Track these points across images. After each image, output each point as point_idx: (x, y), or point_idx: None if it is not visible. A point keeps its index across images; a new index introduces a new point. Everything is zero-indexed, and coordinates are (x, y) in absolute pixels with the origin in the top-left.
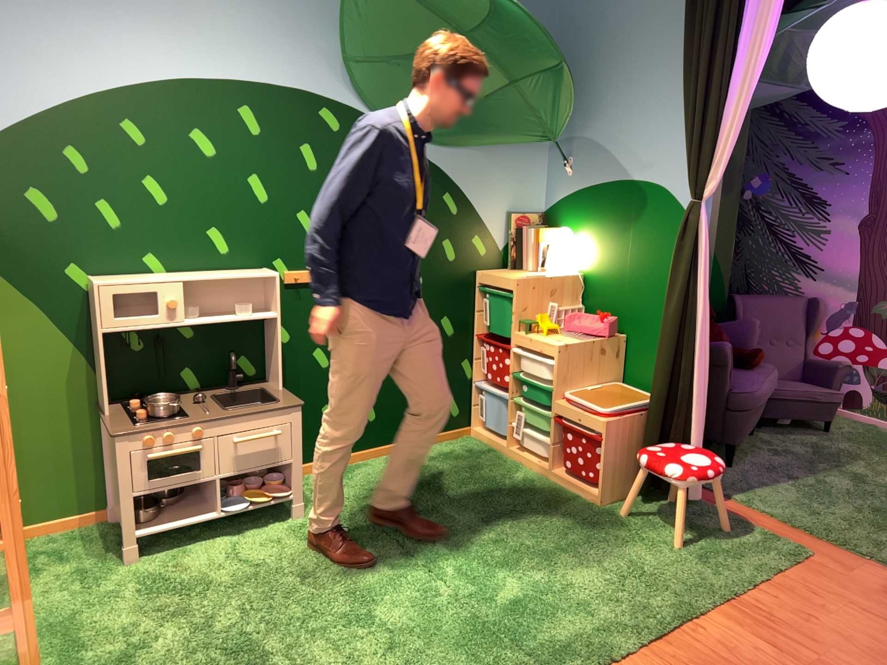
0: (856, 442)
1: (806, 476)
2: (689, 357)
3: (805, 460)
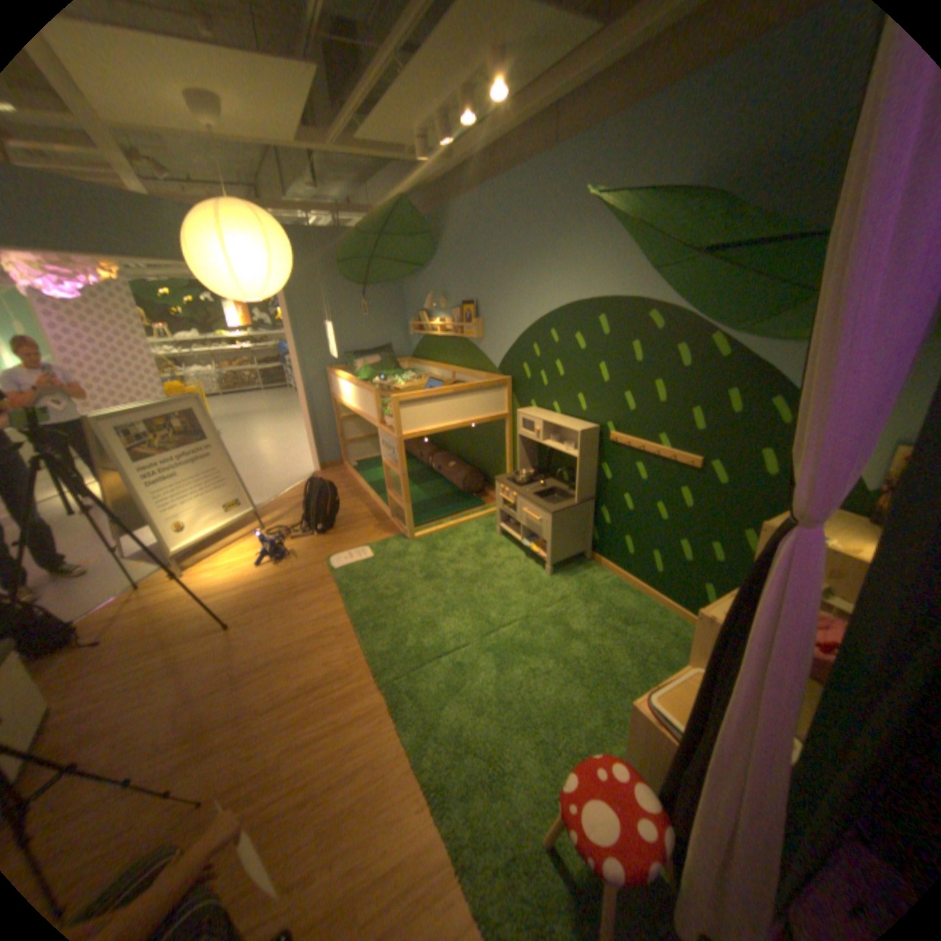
0: None
1: None
2: (710, 755)
3: None
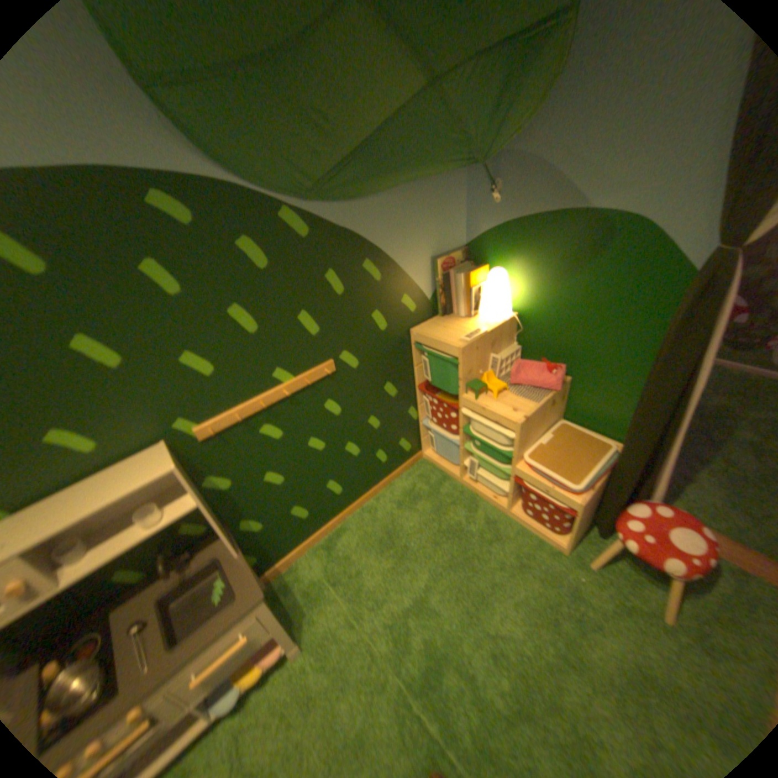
0: (724, 395)
1: (713, 457)
2: (674, 429)
3: (700, 432)
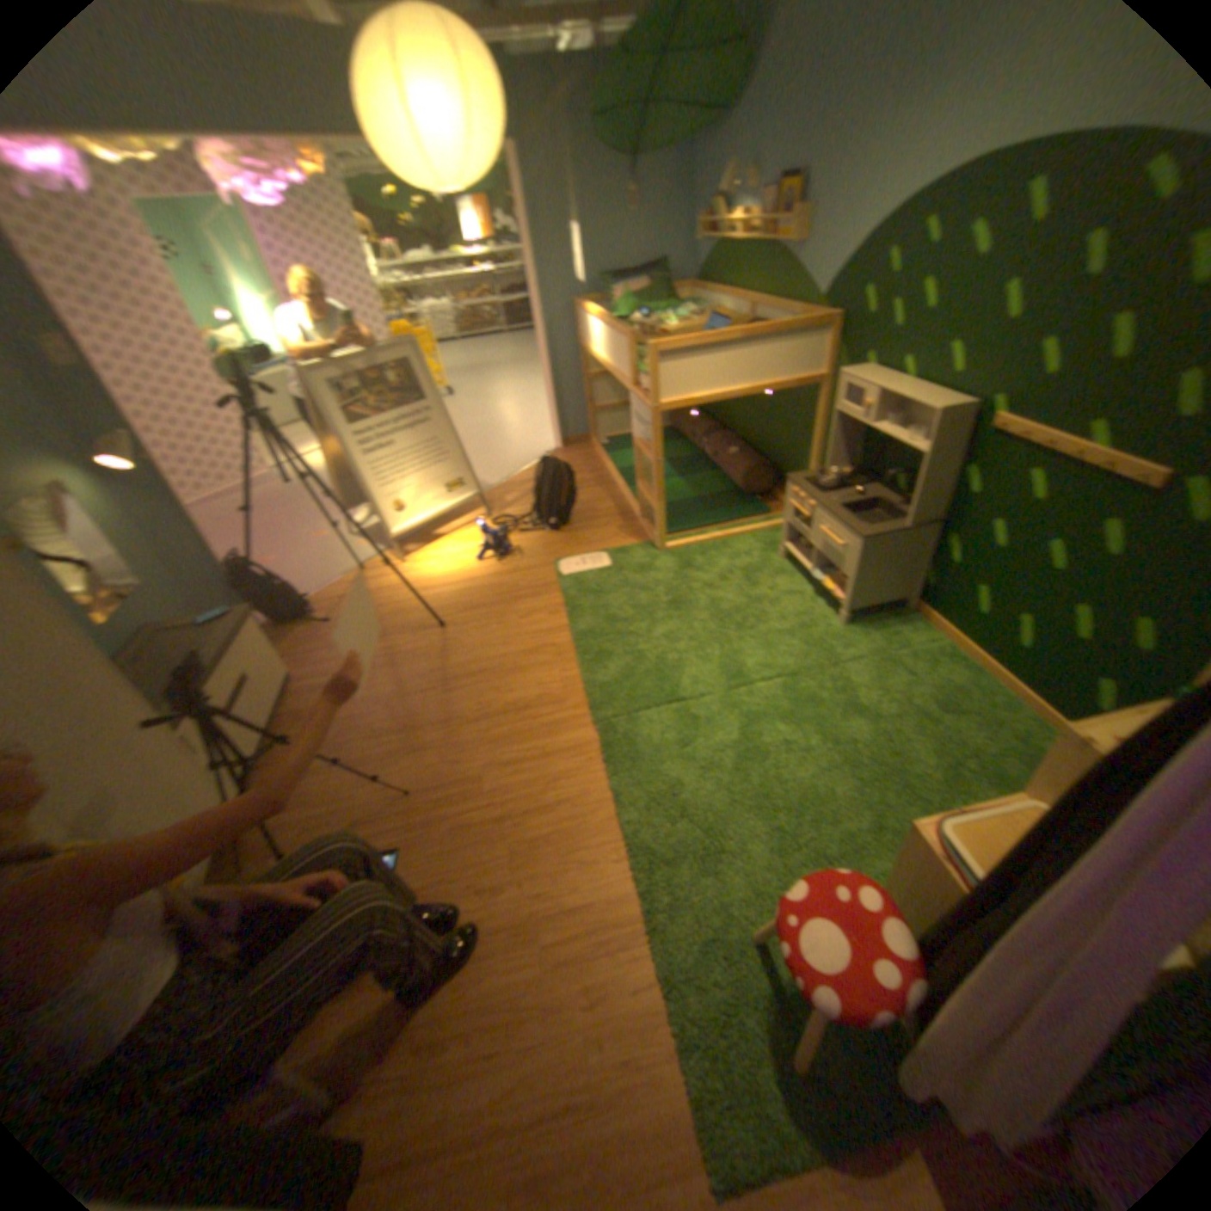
0: None
1: None
2: (1006, 931)
3: None
